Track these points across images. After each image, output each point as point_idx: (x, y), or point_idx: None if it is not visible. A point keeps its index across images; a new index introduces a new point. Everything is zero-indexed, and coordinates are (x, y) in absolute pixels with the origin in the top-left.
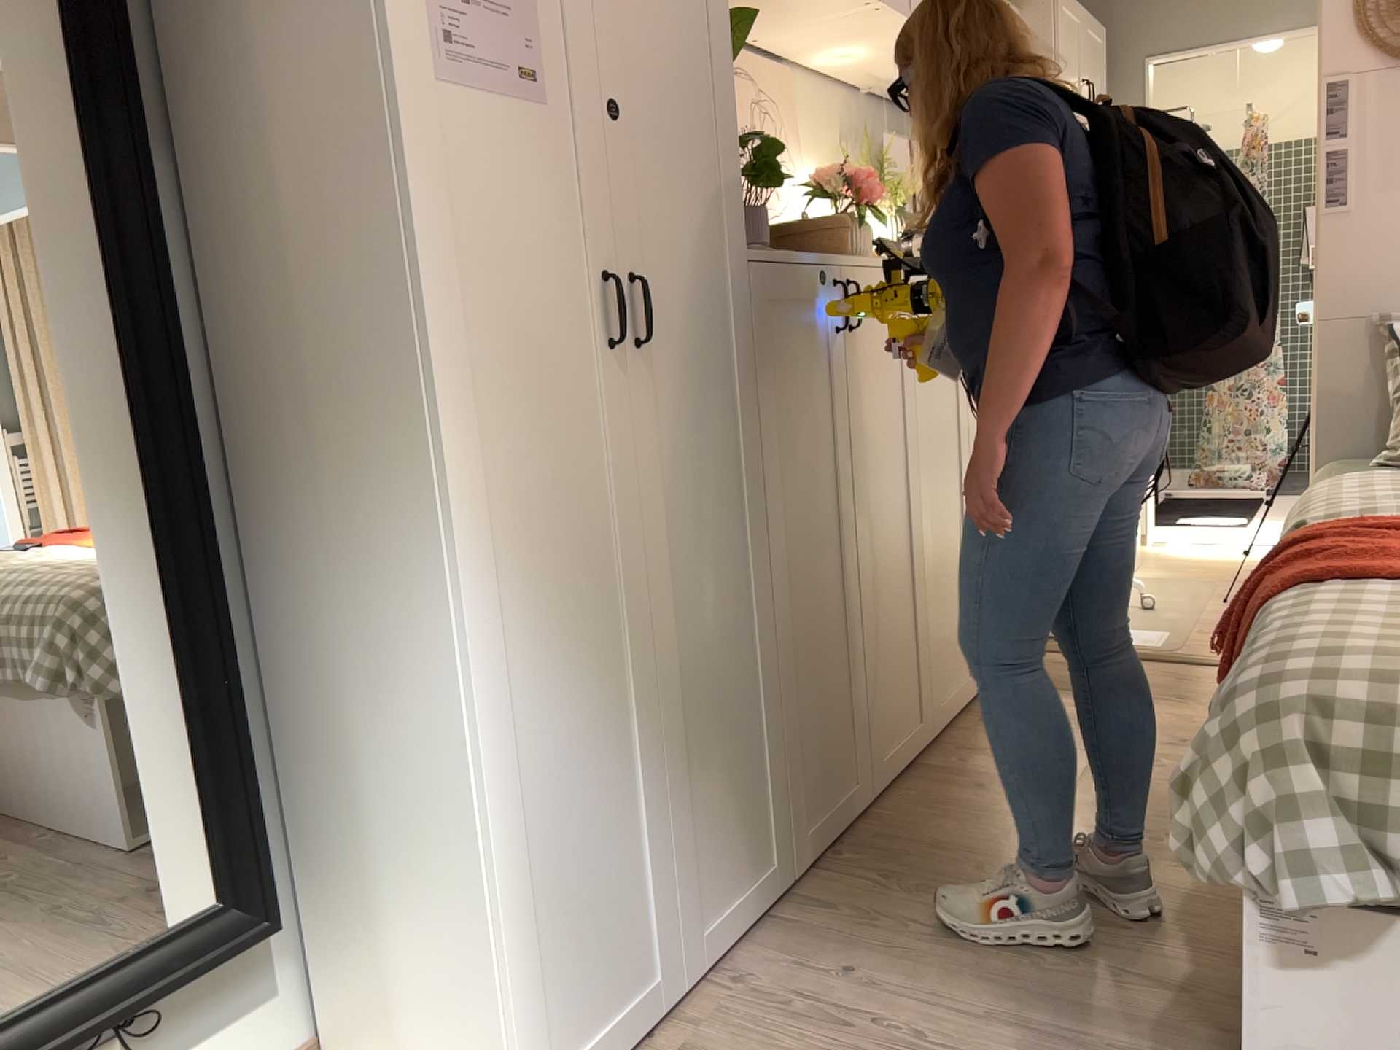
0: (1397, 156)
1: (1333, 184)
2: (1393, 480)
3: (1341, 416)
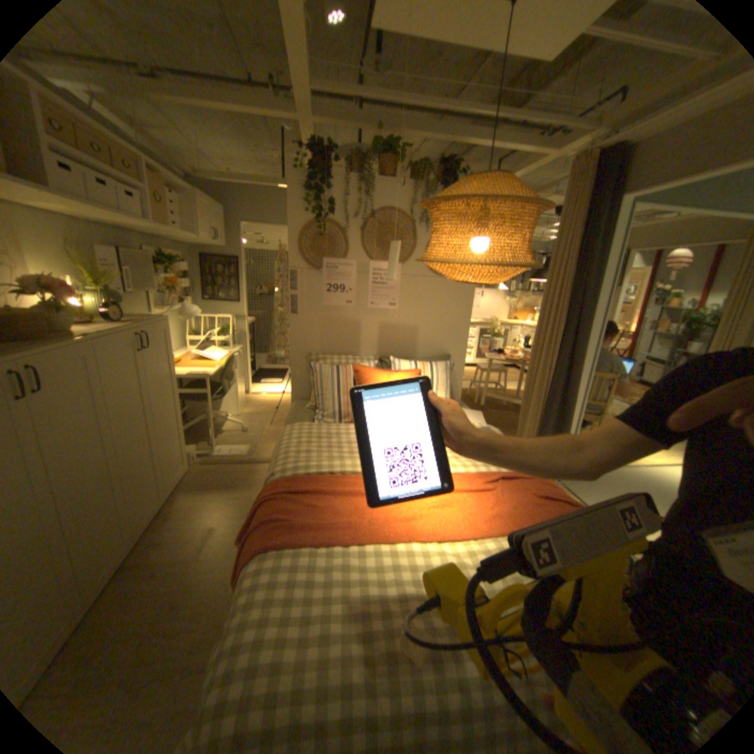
0: (316, 299)
1: (297, 305)
2: (313, 422)
3: (301, 384)
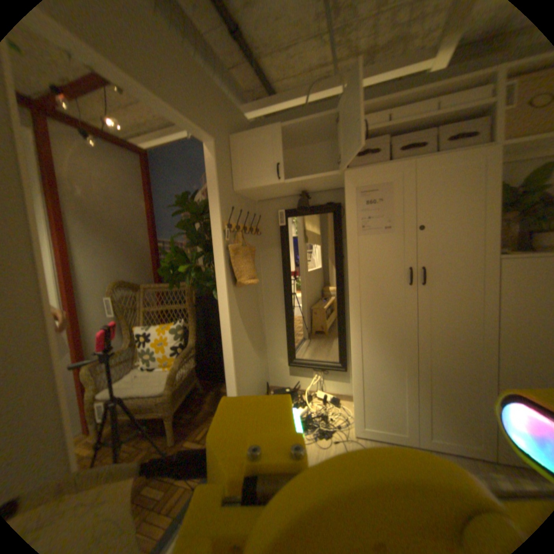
0: None
1: None
2: None
3: None
